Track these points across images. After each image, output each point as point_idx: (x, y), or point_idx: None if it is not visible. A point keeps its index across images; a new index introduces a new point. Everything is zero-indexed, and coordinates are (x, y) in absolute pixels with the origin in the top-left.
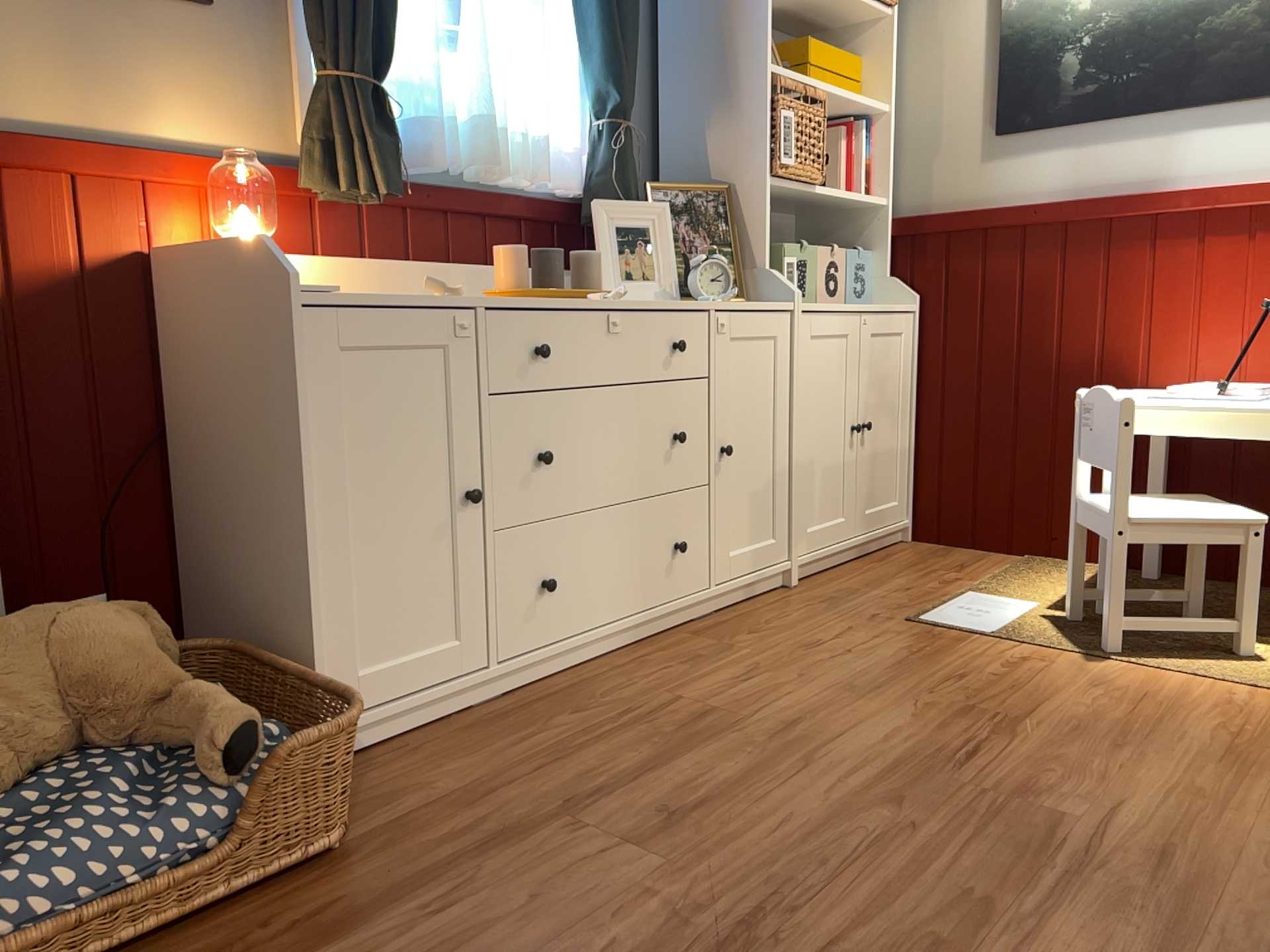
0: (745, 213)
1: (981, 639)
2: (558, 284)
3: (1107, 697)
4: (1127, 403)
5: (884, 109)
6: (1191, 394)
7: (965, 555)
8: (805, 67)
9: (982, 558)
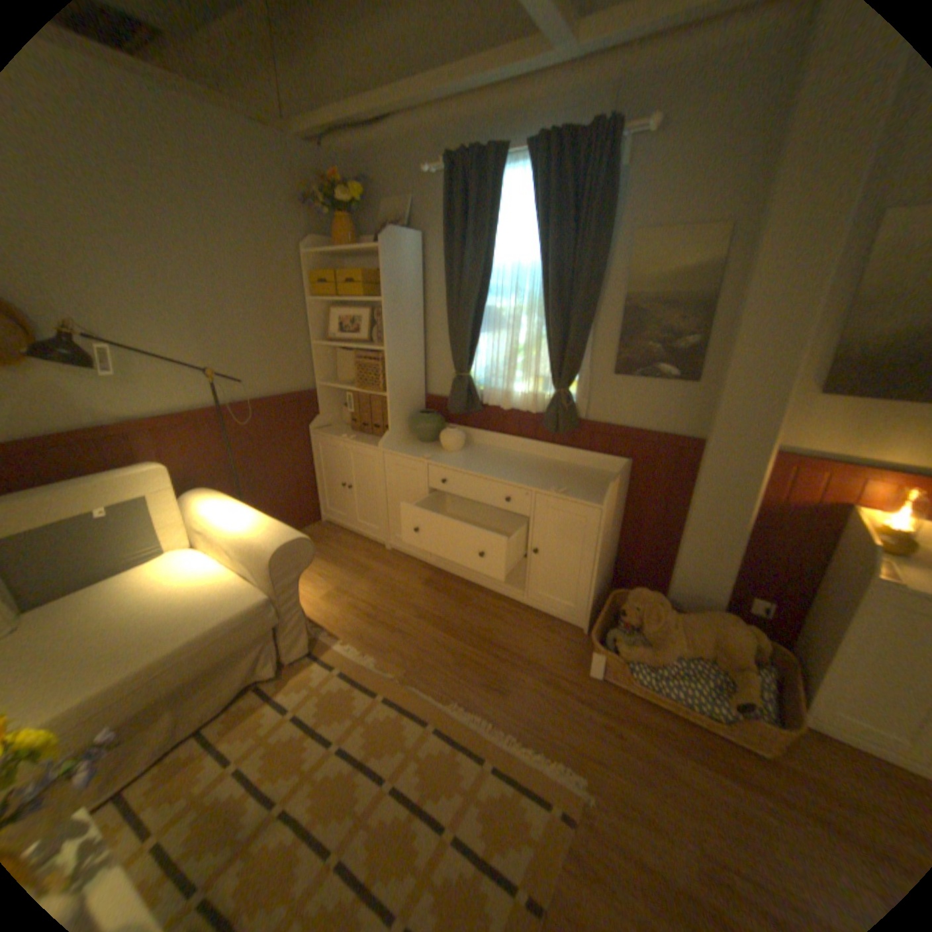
0: None
1: None
2: None
3: None
4: None
5: None
6: None
7: None
8: None
9: None
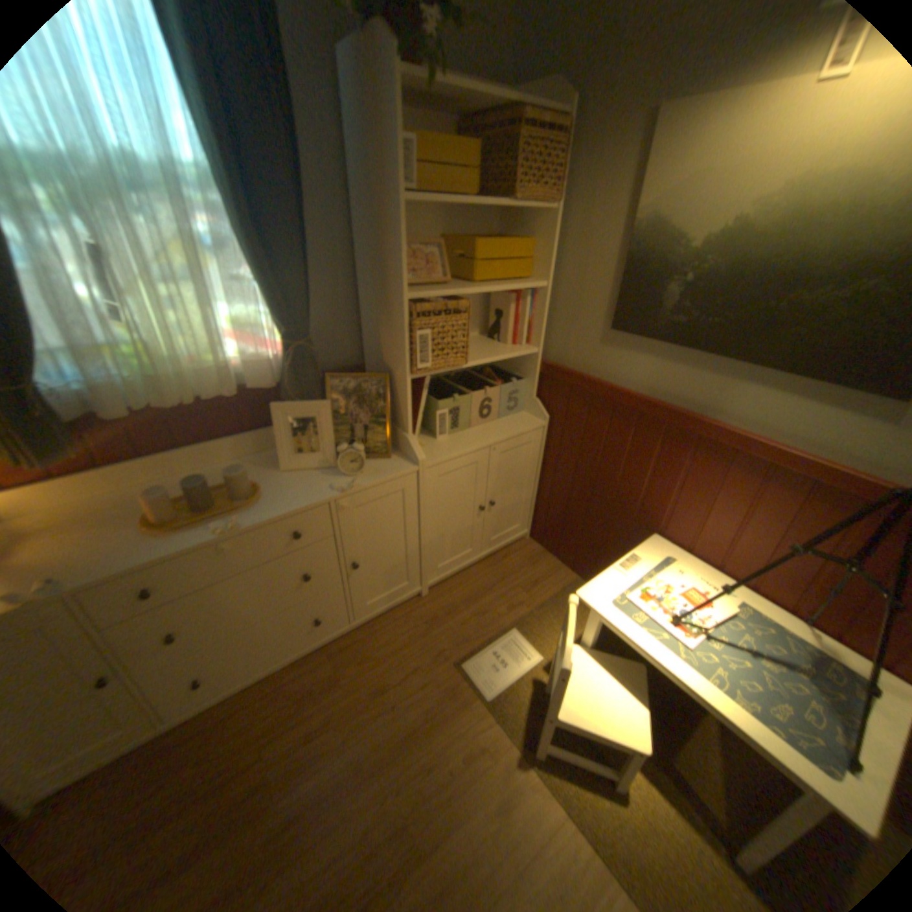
0: (399, 394)
1: (477, 710)
2: (205, 503)
3: (493, 841)
4: (566, 672)
5: (542, 287)
6: (658, 610)
7: (546, 569)
8: (474, 262)
9: (553, 575)
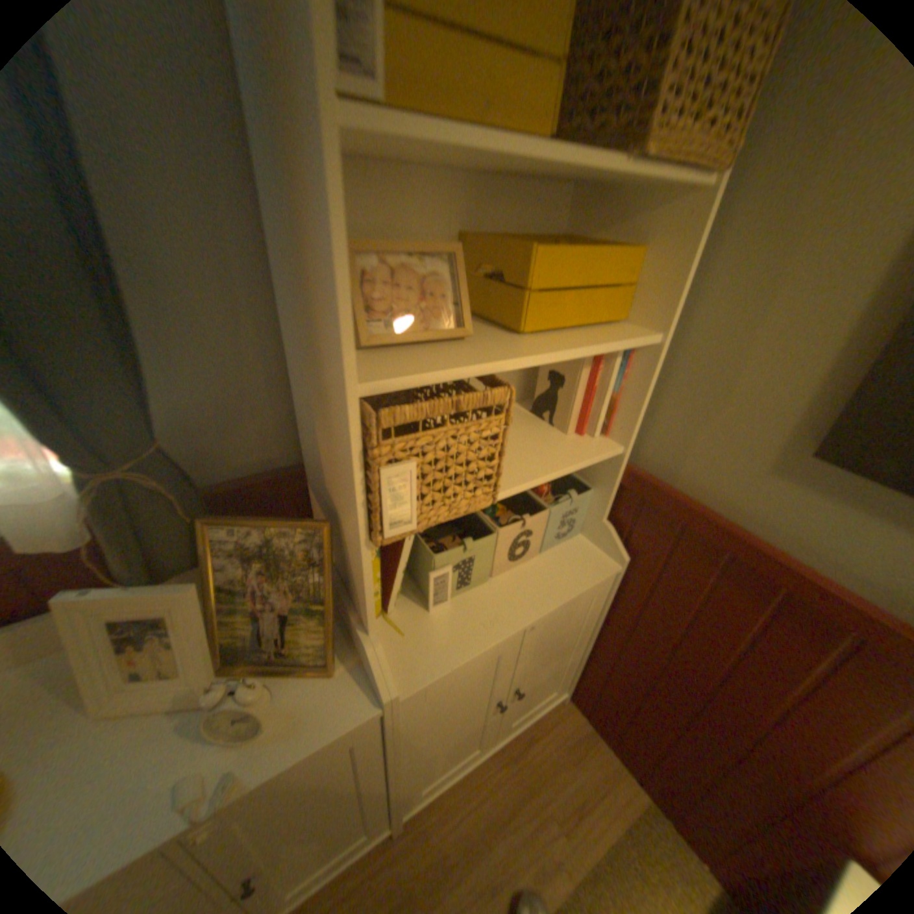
0: (352, 561)
1: None
2: None
3: None
4: None
5: (656, 343)
6: None
7: (598, 776)
8: (525, 292)
9: (611, 792)
